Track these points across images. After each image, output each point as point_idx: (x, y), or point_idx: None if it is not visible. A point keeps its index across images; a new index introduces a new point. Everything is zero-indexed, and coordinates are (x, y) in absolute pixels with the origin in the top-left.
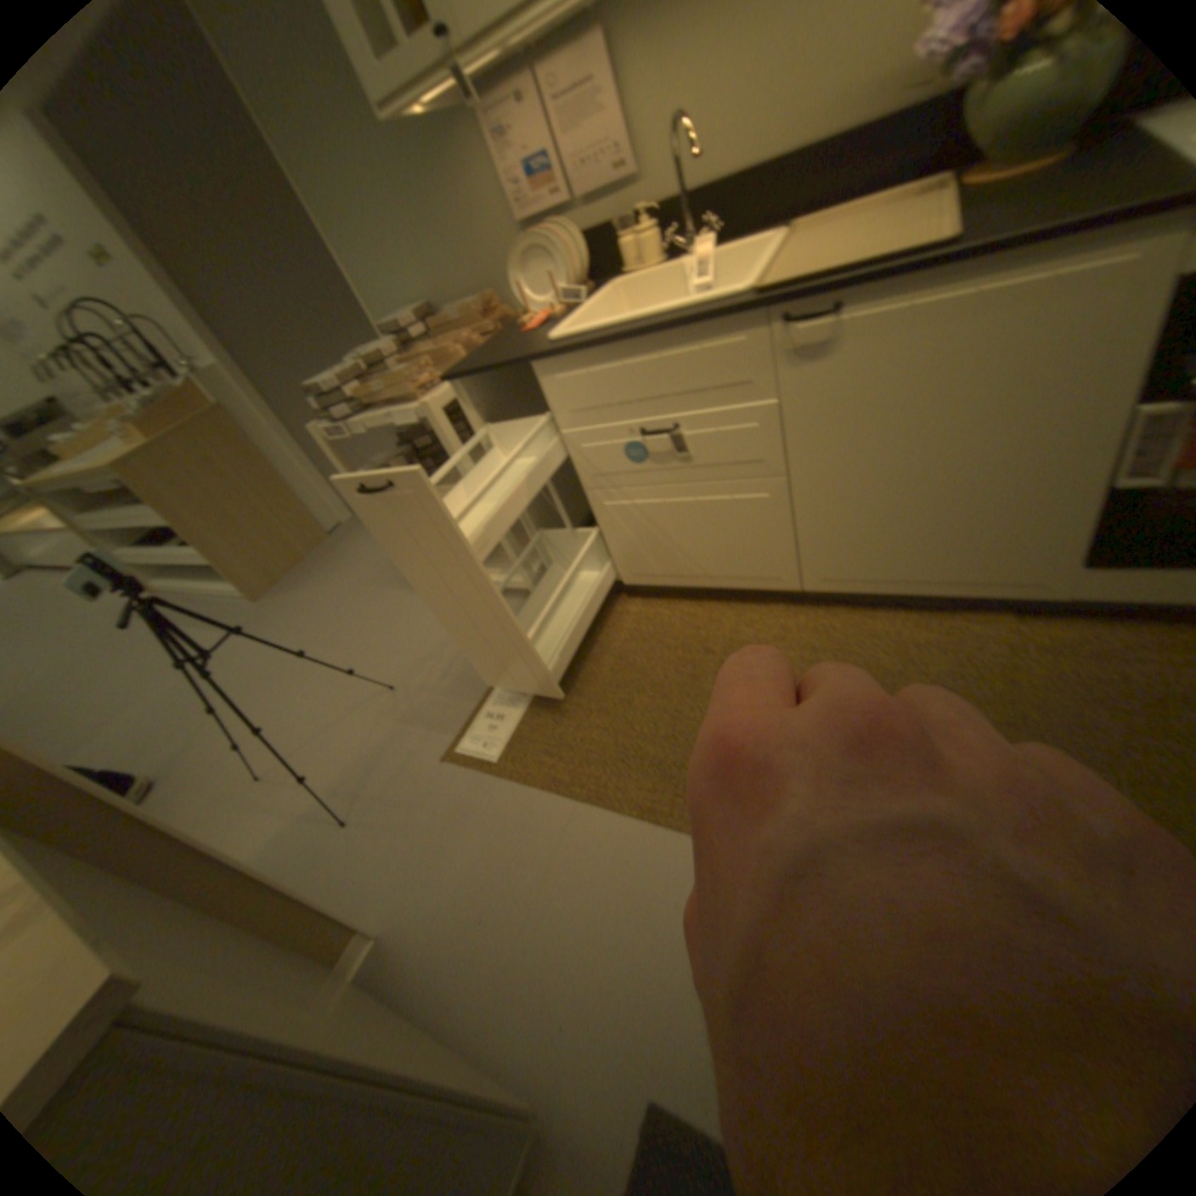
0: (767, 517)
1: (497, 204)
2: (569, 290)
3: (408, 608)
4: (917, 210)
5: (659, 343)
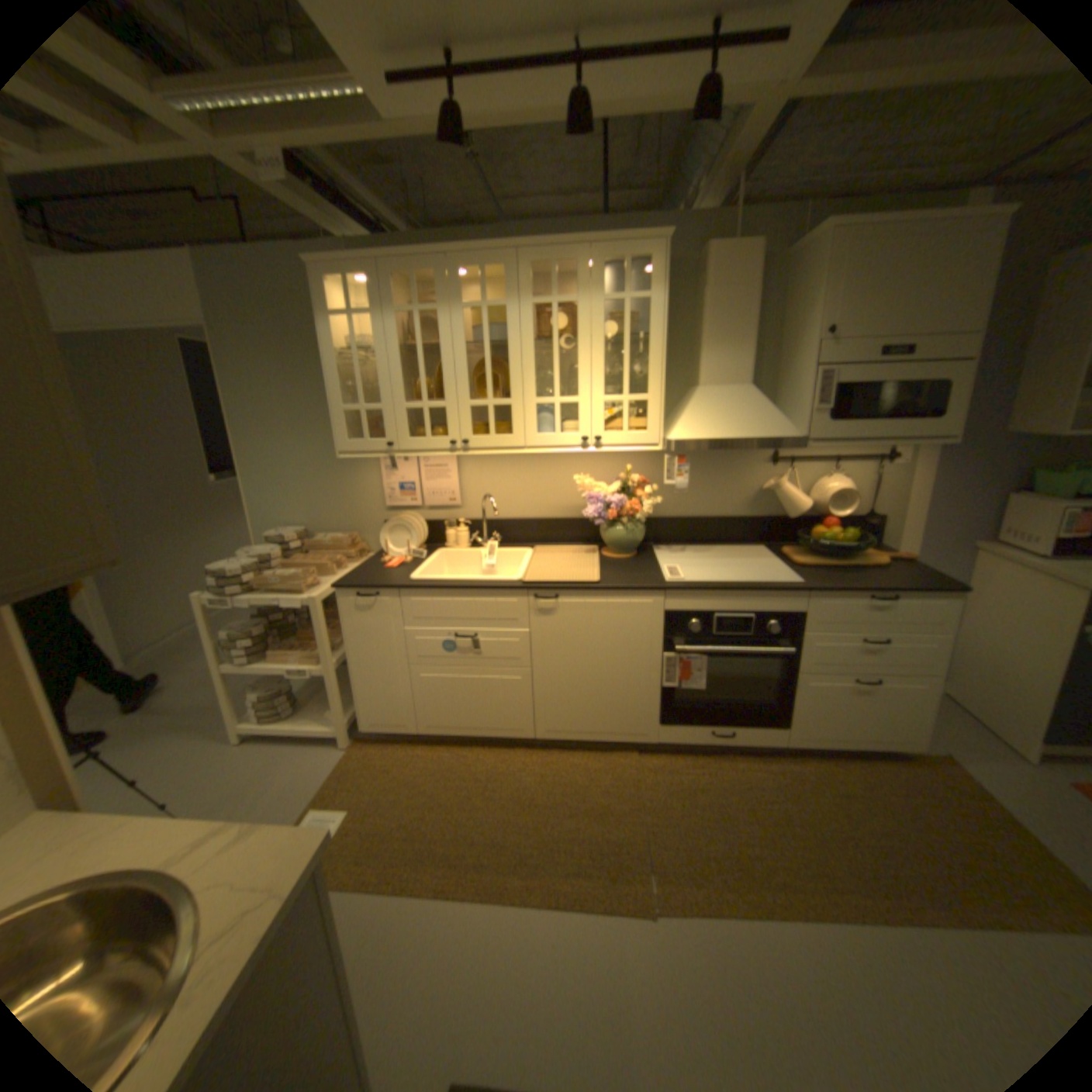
0: (518, 691)
1: (375, 494)
2: (414, 549)
3: (199, 757)
4: (585, 562)
5: (474, 594)
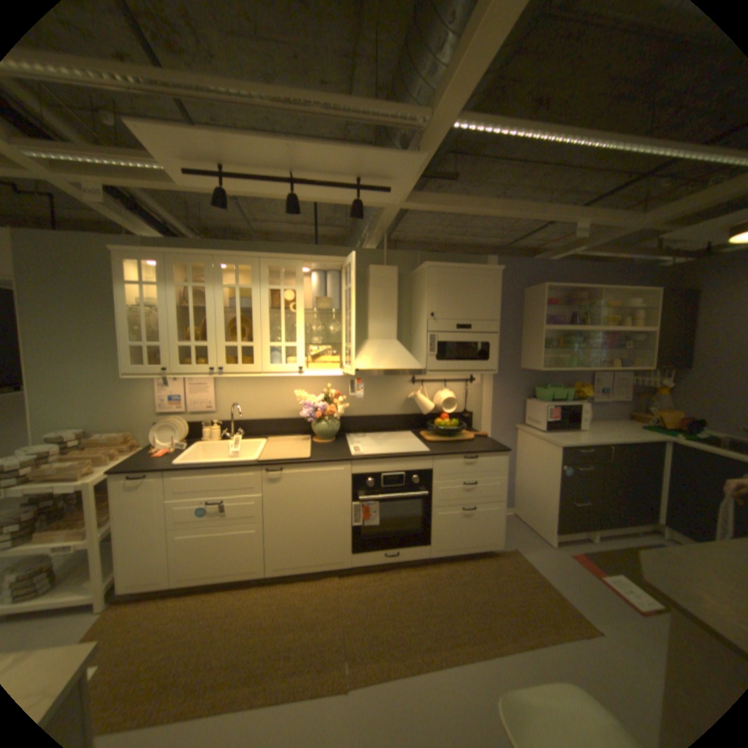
0: (253, 541)
1: (148, 404)
2: (177, 443)
3: None
4: (302, 445)
5: (222, 471)
